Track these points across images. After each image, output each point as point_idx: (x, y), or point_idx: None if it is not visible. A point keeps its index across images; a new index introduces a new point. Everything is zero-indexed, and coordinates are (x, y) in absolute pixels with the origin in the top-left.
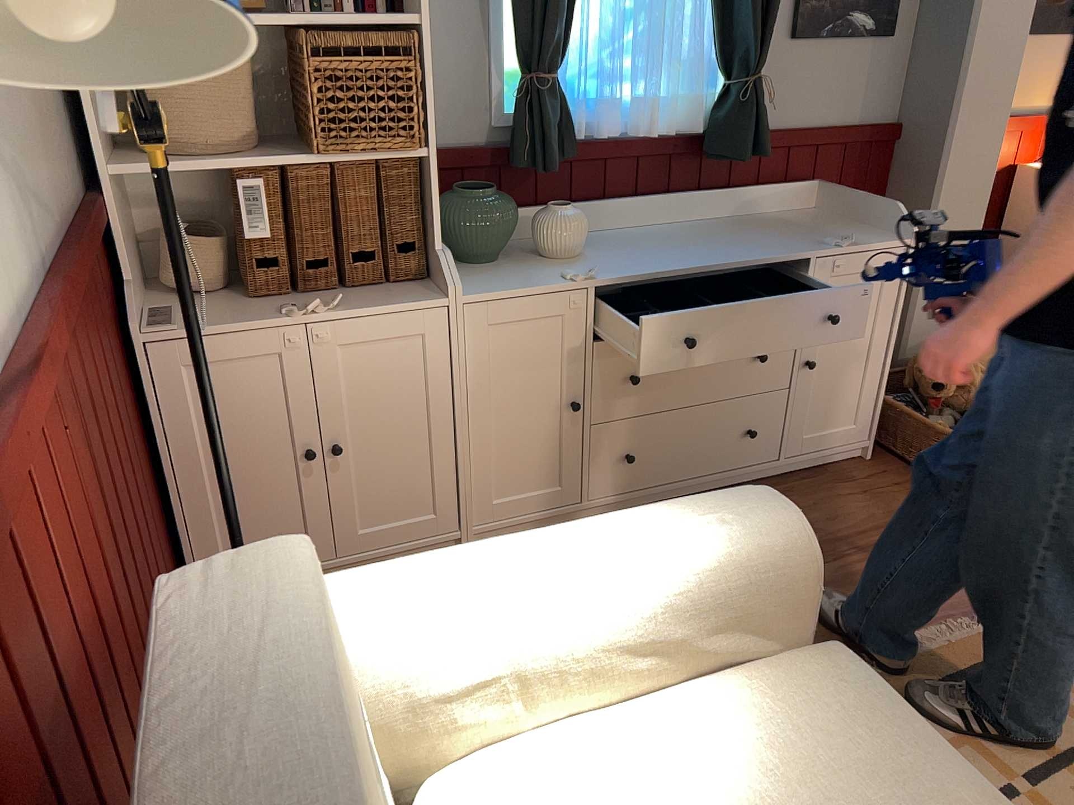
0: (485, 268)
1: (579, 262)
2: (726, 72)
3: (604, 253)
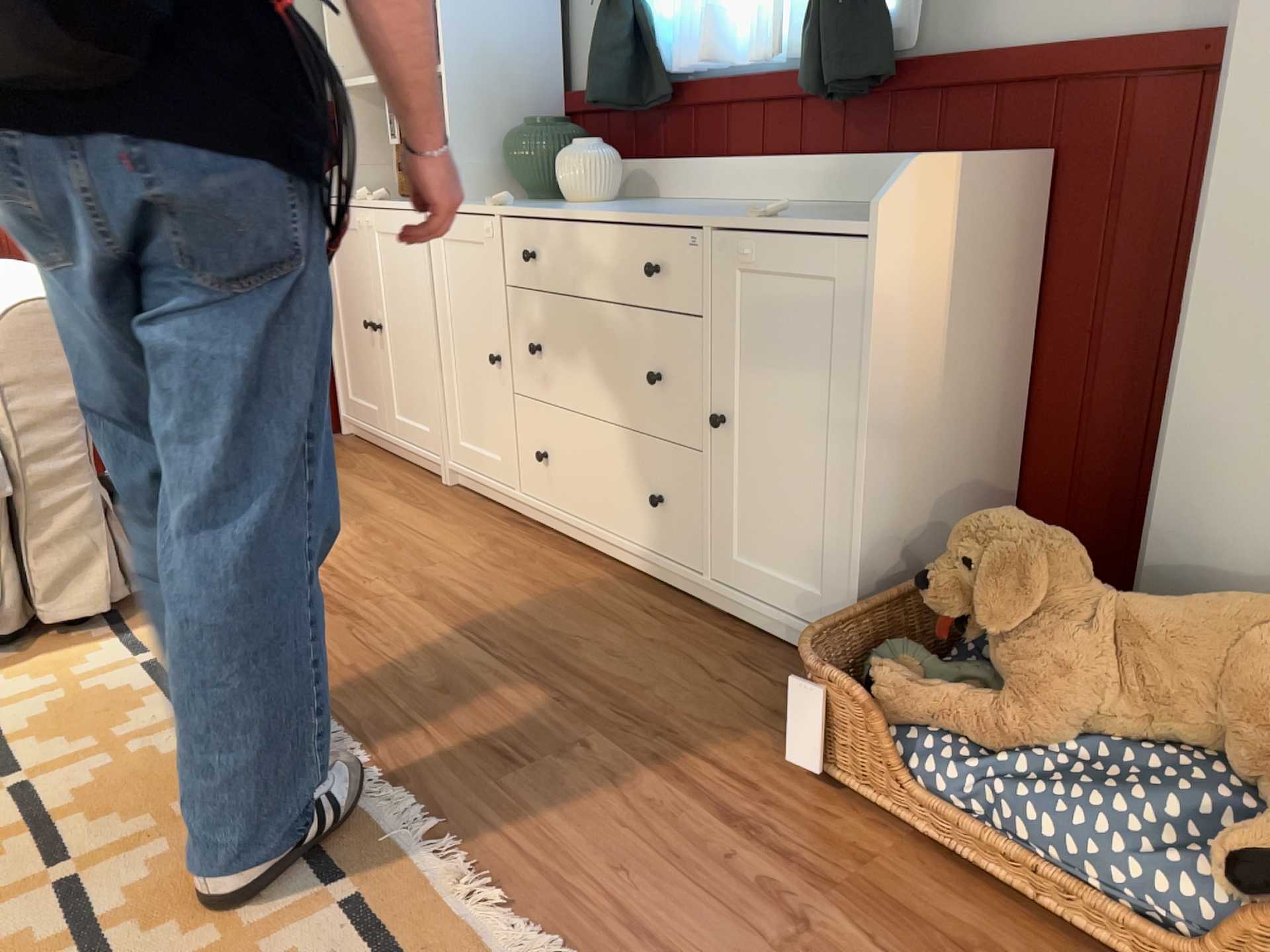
0: (516, 203)
1: (561, 206)
2: None
3: (605, 205)
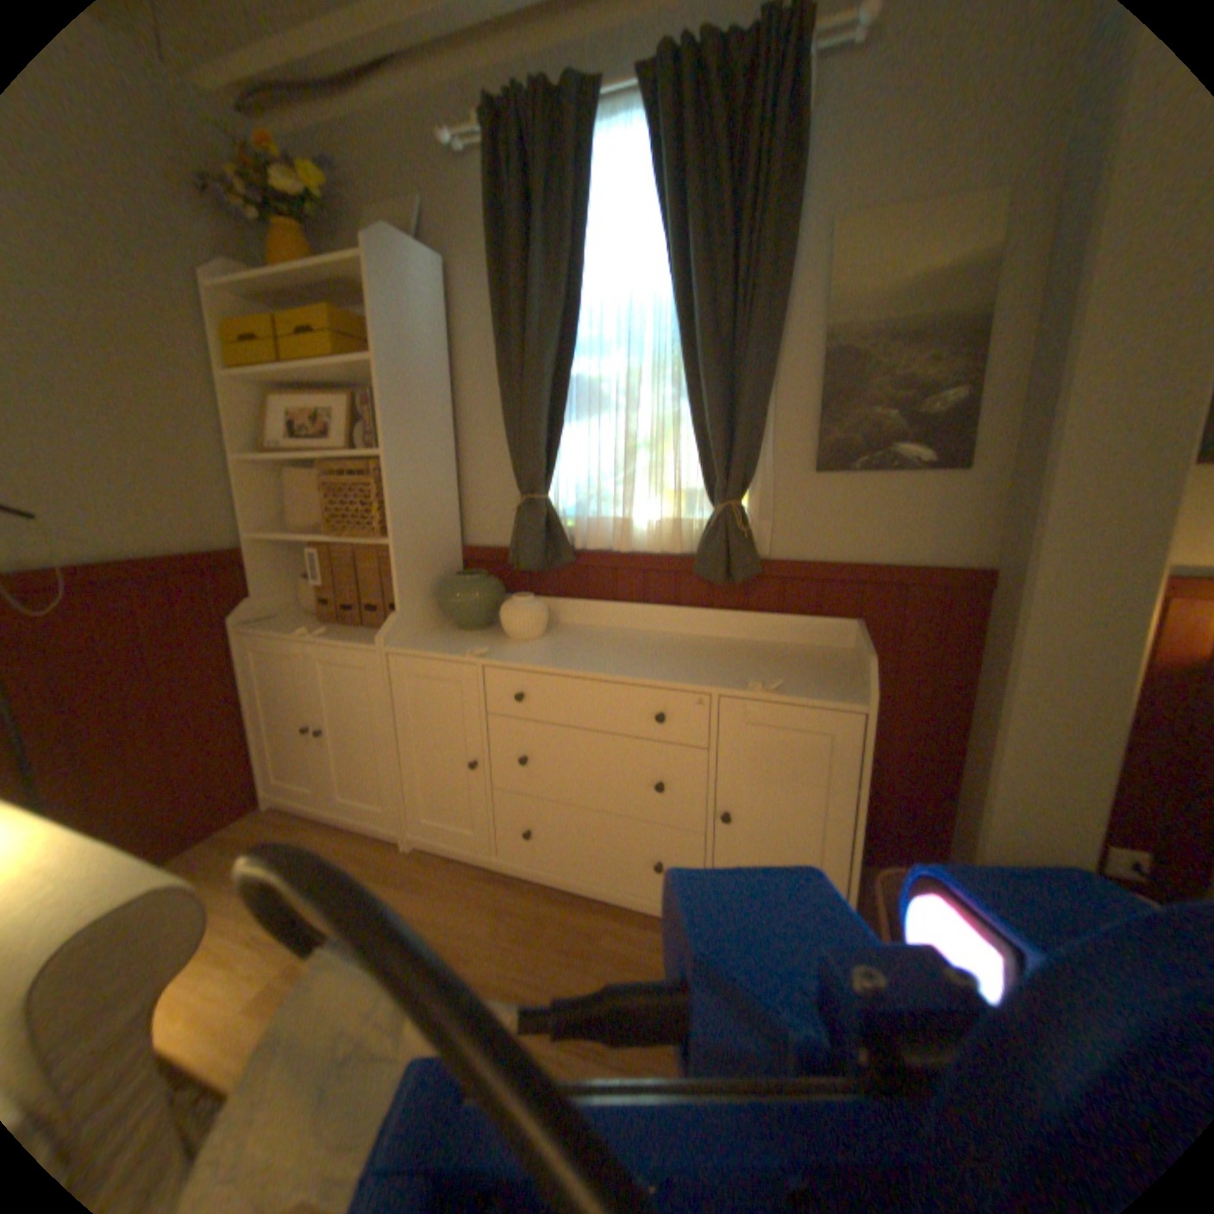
0: (457, 634)
1: (517, 645)
2: (712, 499)
3: (552, 643)
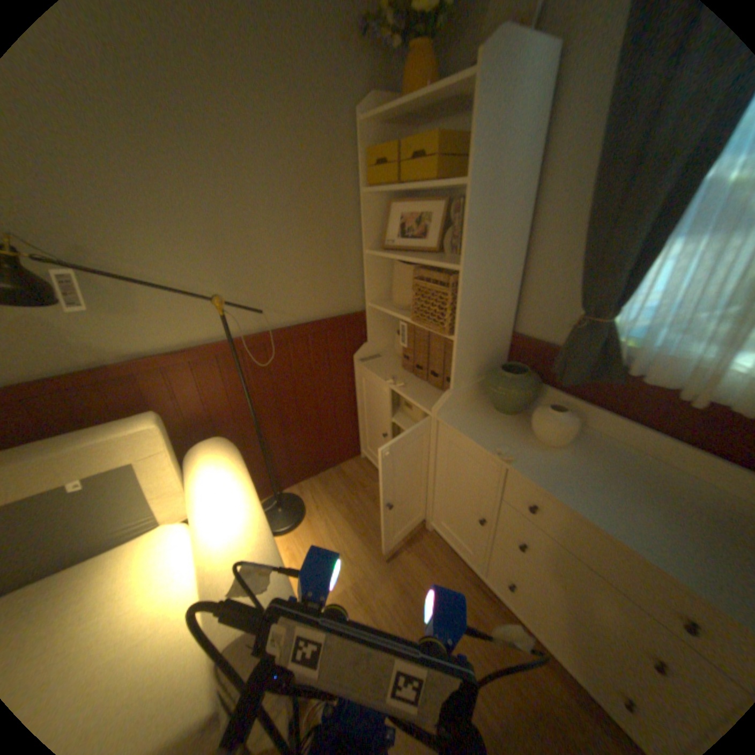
0: (493, 414)
1: (542, 450)
2: None
3: (578, 459)
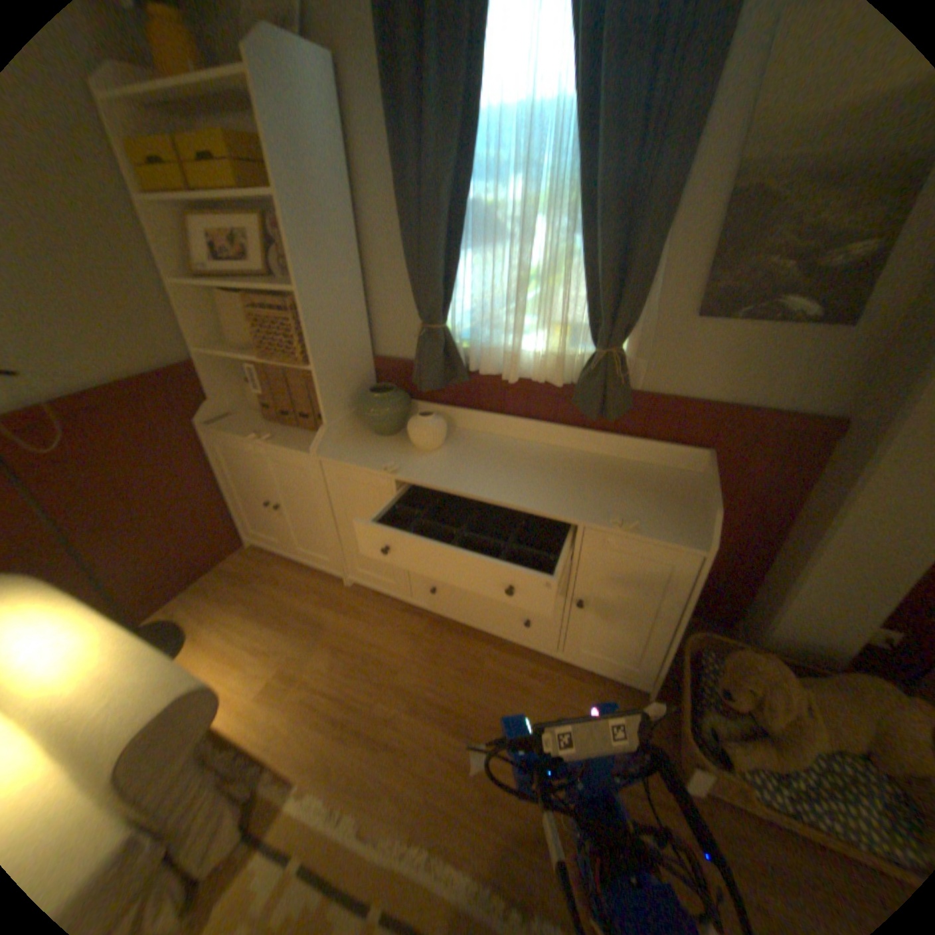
0: (374, 440)
1: (422, 456)
2: (595, 340)
3: (450, 454)
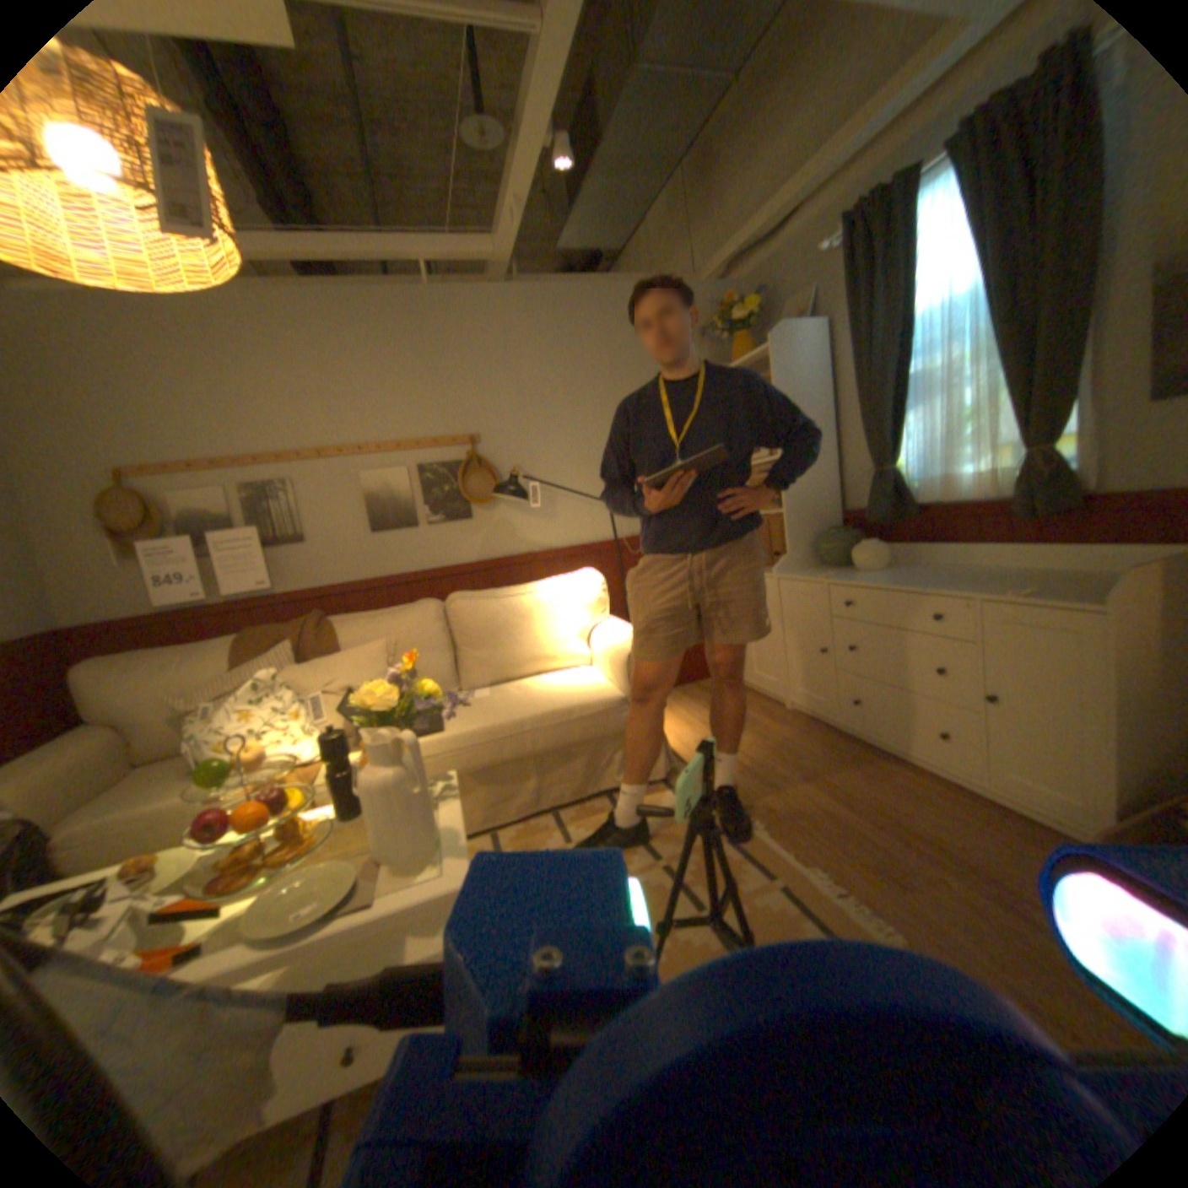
0: (825, 569)
1: (859, 573)
2: (1027, 447)
3: (886, 572)
